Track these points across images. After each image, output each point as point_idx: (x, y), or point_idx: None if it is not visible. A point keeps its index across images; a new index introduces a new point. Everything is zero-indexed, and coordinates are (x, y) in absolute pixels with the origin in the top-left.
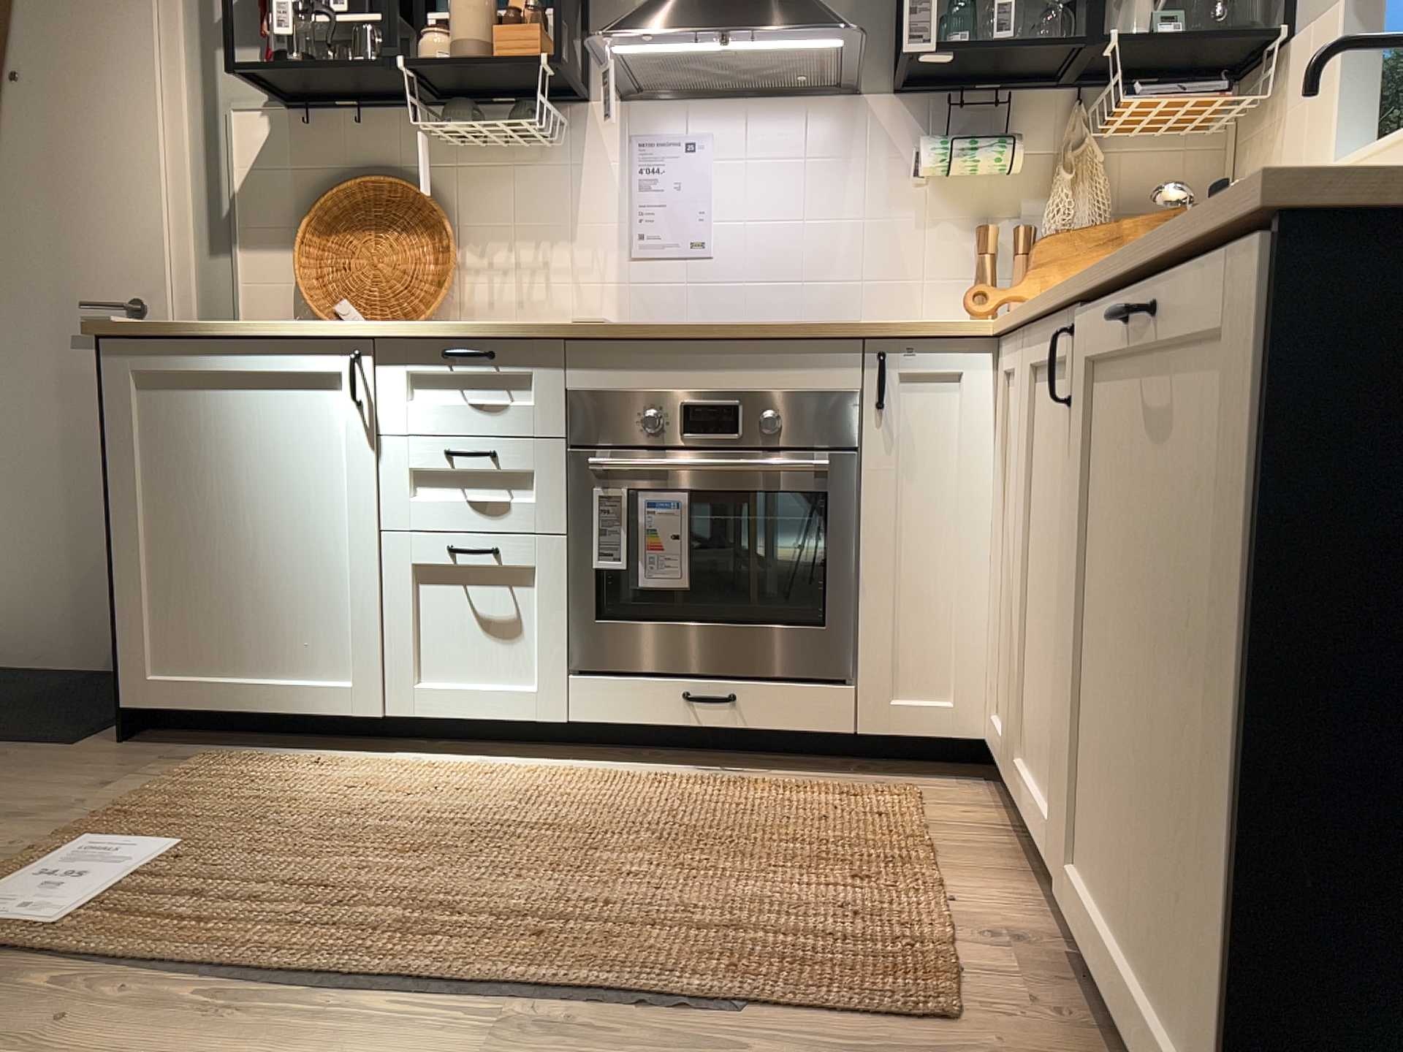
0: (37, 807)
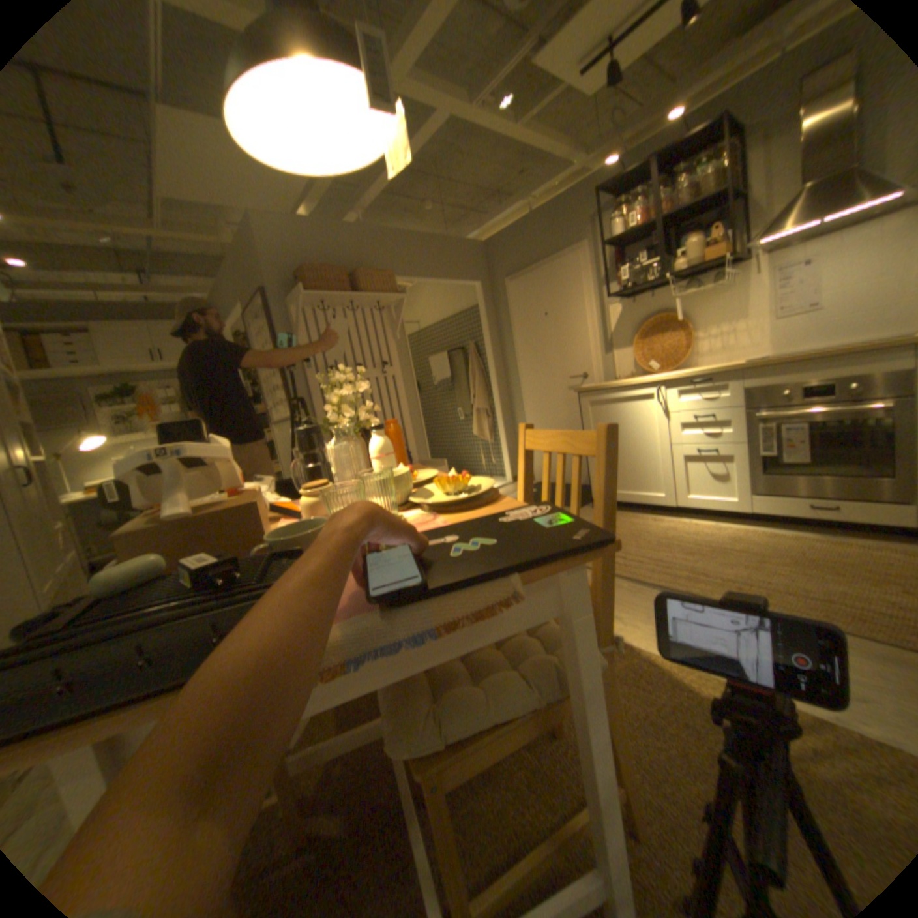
0: None
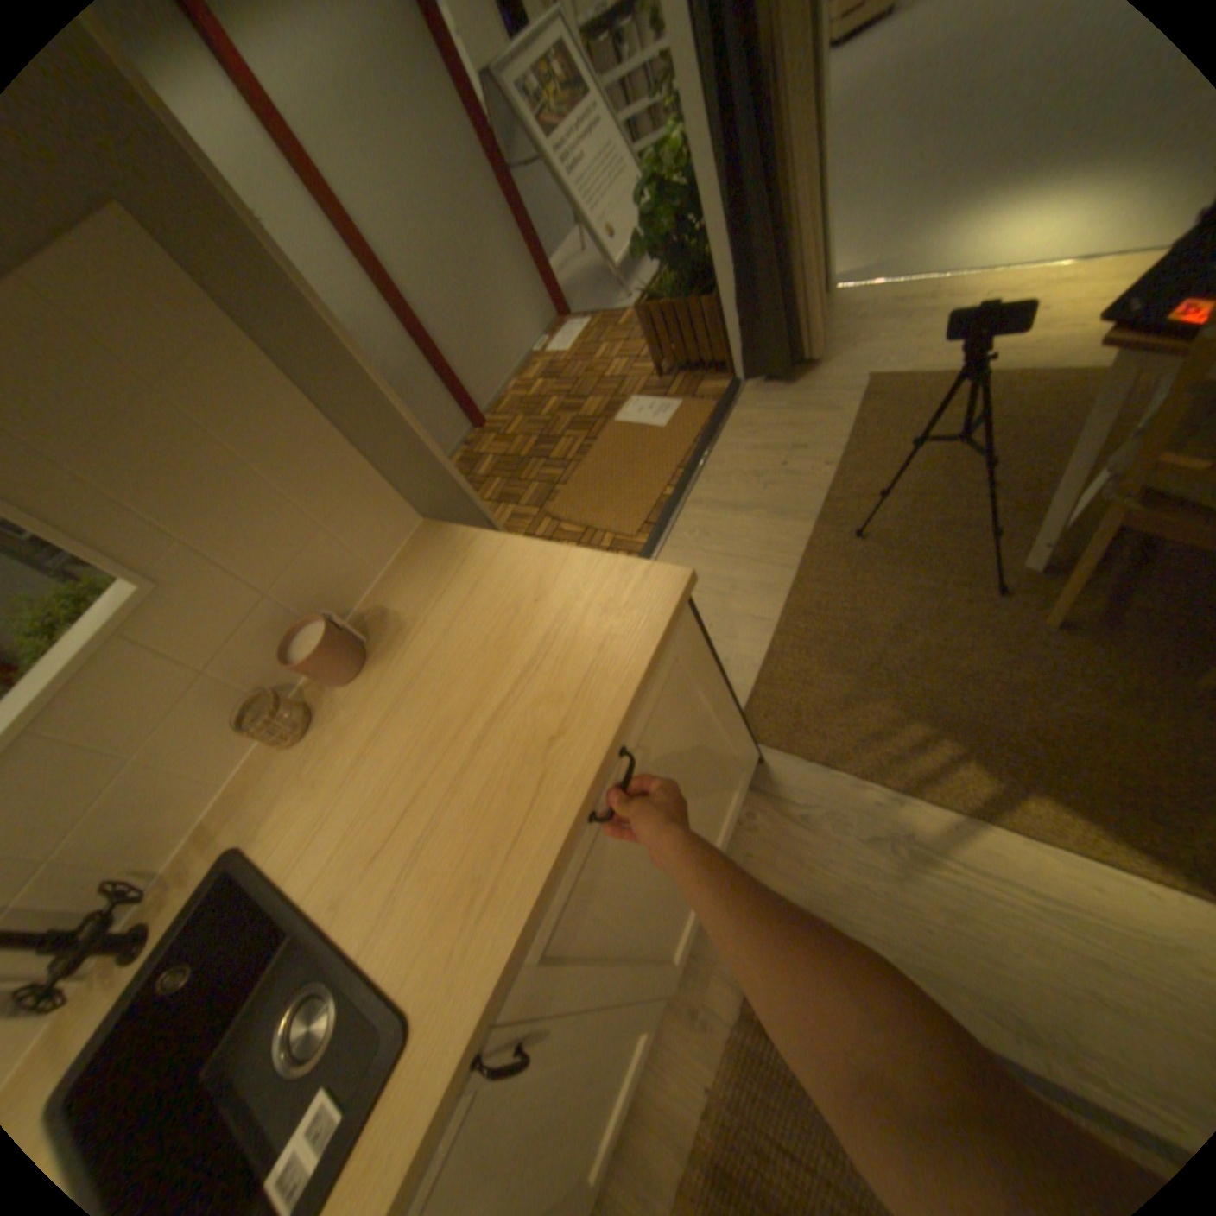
0: None
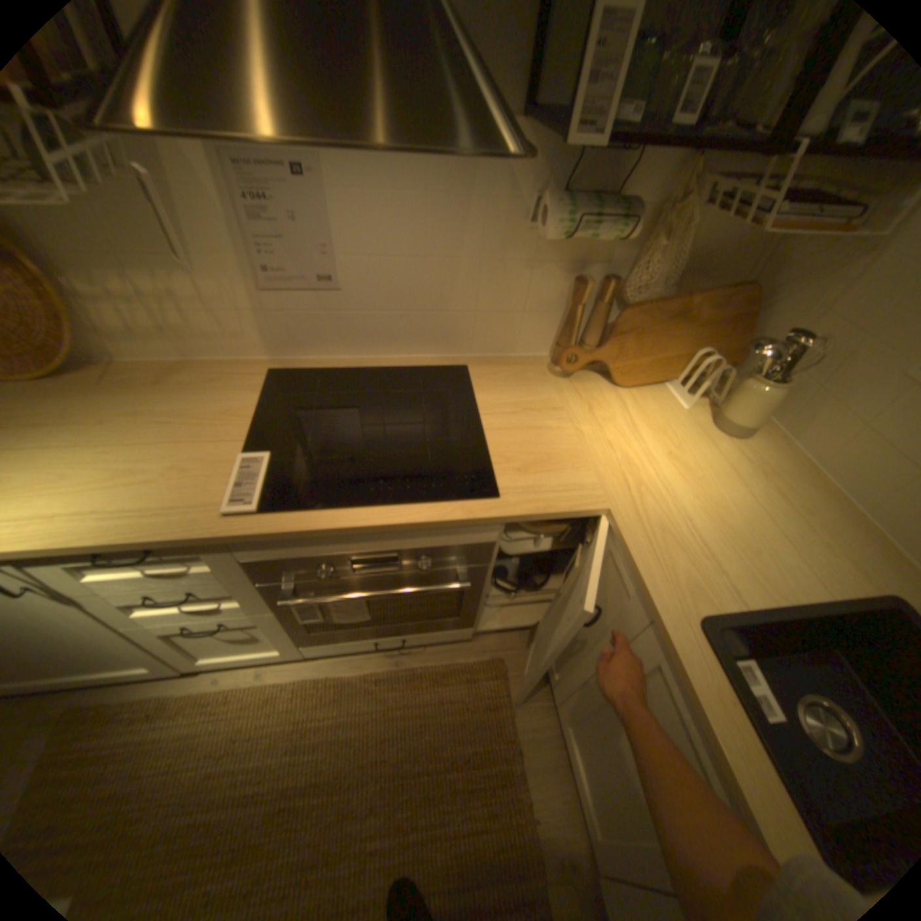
0: None
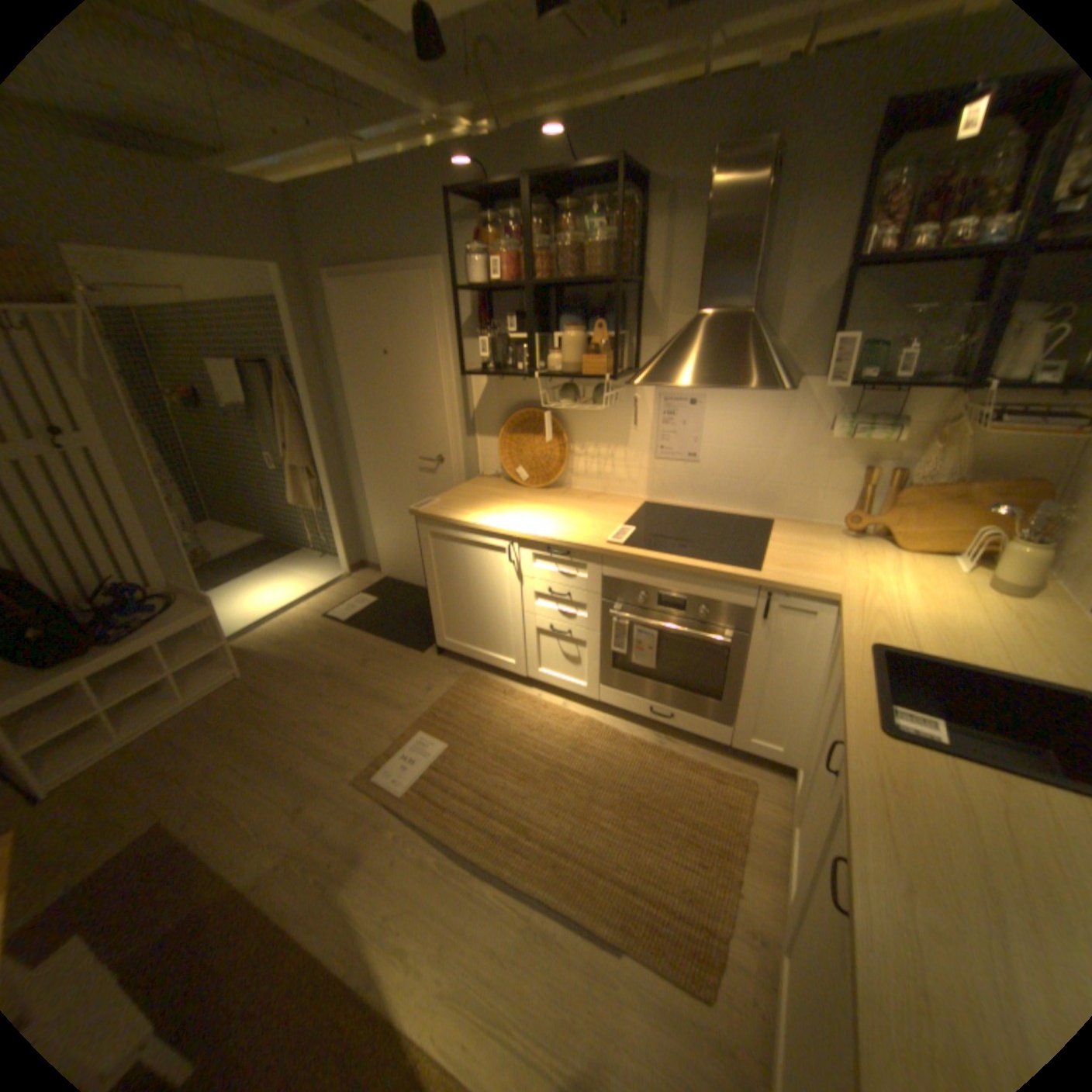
0: (405, 699)
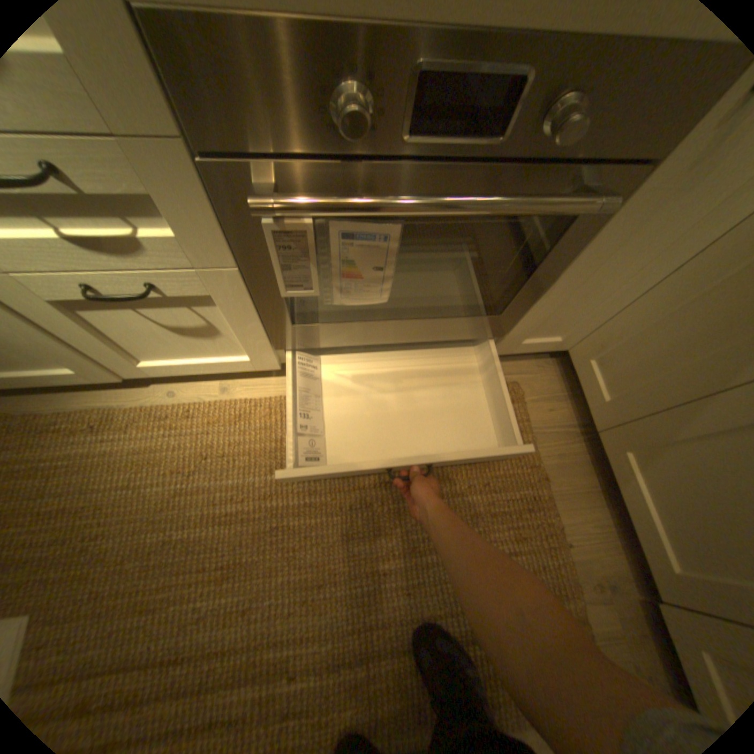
0: None
